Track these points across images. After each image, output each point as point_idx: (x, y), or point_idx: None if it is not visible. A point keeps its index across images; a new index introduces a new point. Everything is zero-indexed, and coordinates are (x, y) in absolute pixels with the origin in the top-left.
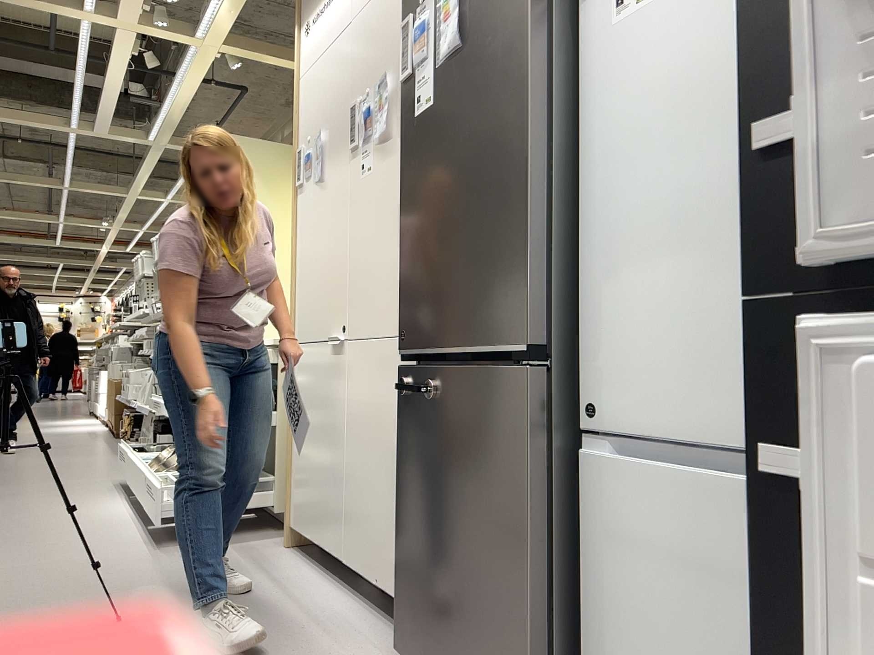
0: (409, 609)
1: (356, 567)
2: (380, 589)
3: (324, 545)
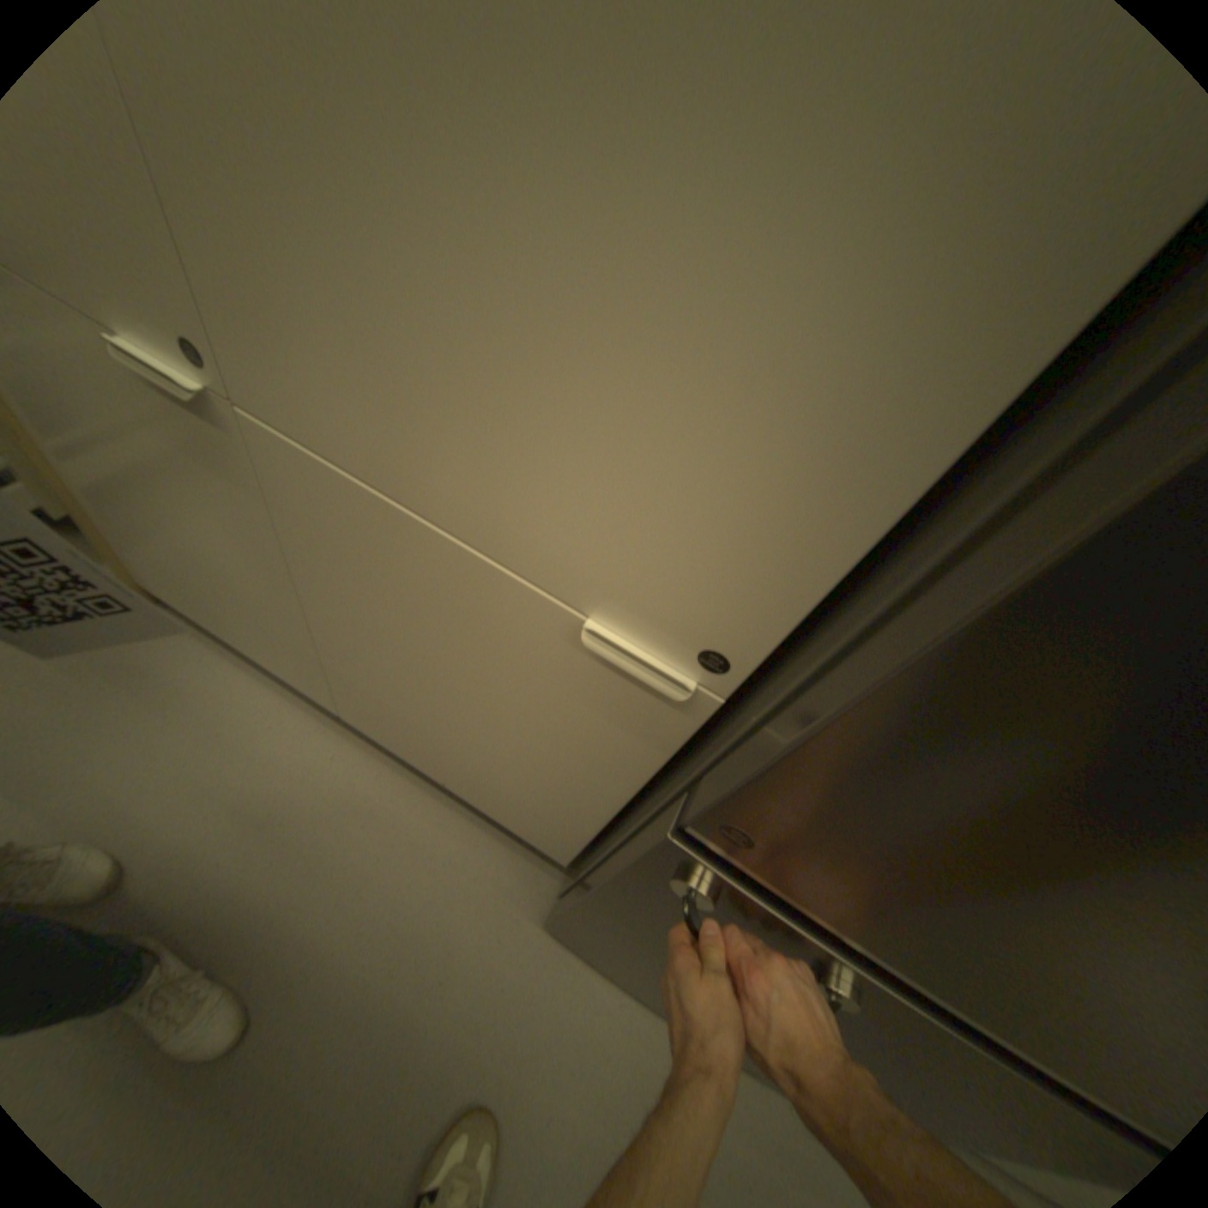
0: (571, 910)
1: (379, 740)
2: (452, 790)
3: (271, 668)
